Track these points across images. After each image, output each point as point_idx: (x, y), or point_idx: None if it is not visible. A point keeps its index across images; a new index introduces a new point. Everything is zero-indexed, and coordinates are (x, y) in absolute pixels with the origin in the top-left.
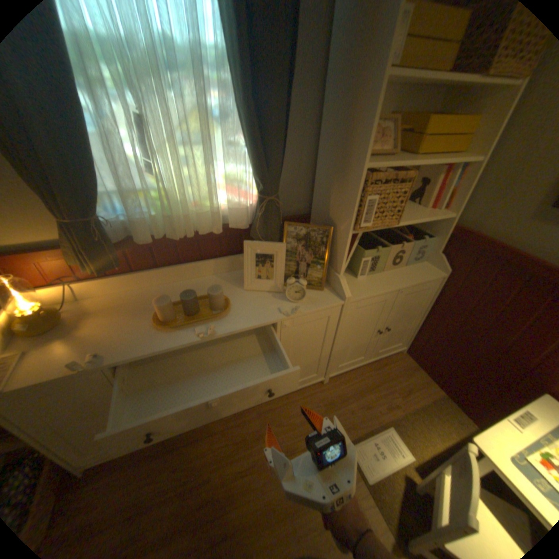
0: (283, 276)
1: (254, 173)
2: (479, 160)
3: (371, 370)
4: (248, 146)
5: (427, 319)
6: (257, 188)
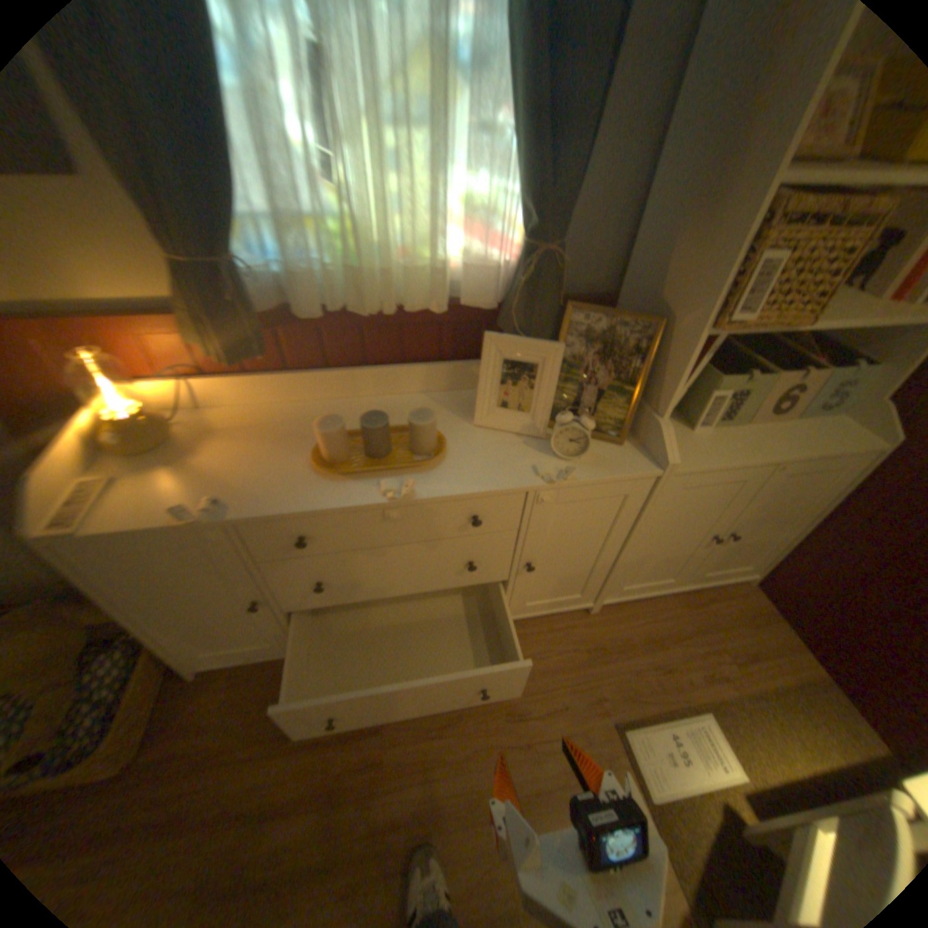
0: (550, 407)
1: (524, 189)
2: None
3: (683, 606)
4: (521, 126)
5: (820, 529)
6: (524, 225)
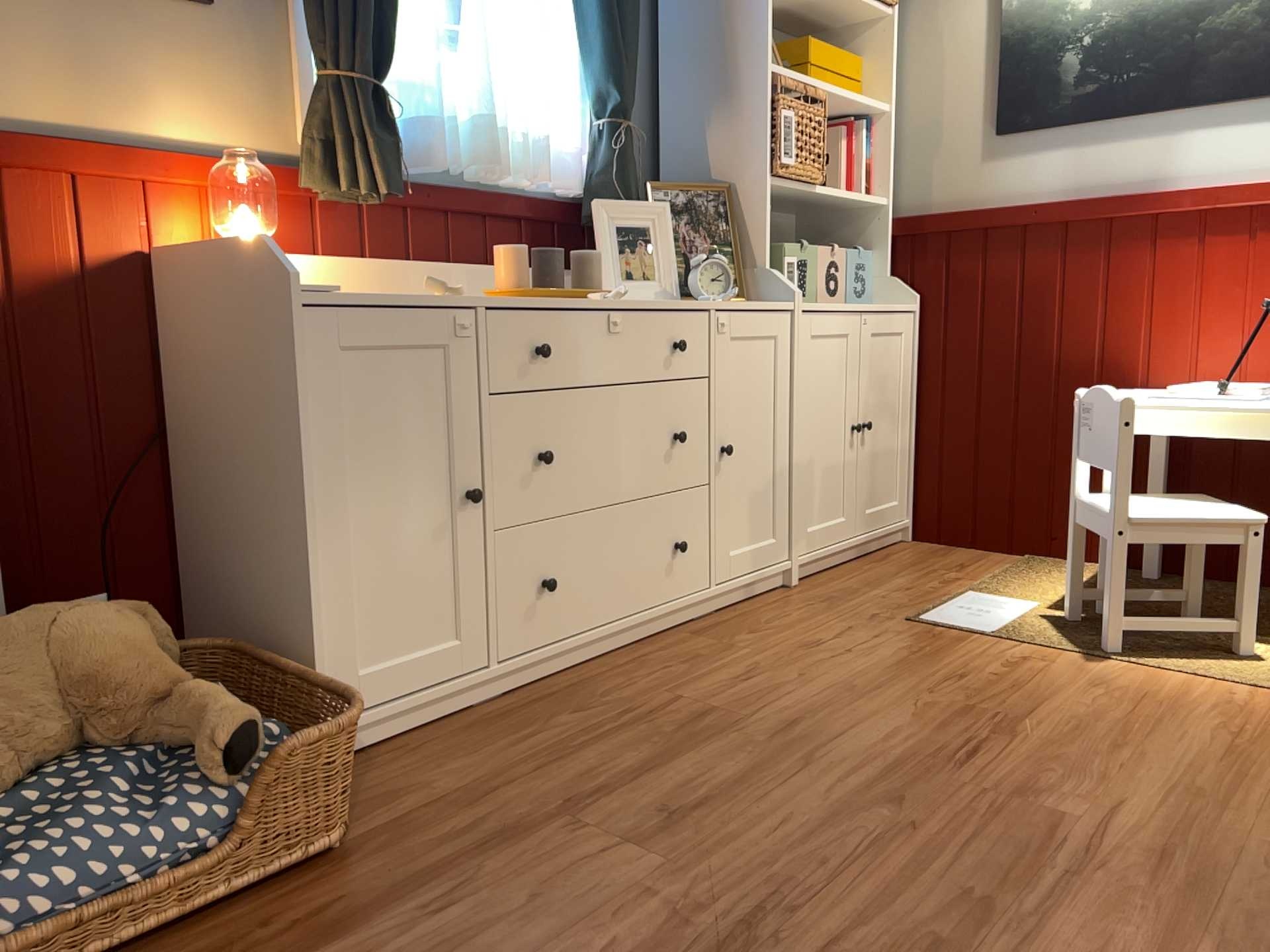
0: (675, 263)
1: (599, 81)
2: (884, 108)
3: (867, 562)
4: (592, 35)
5: (919, 420)
6: (596, 115)
